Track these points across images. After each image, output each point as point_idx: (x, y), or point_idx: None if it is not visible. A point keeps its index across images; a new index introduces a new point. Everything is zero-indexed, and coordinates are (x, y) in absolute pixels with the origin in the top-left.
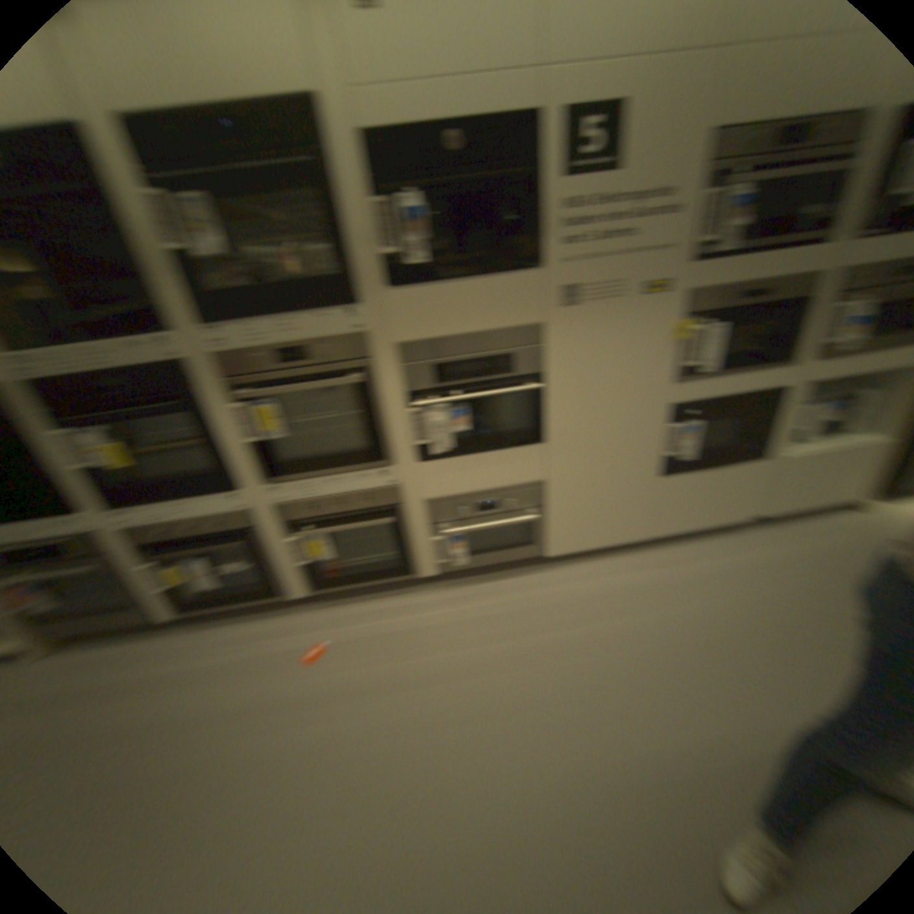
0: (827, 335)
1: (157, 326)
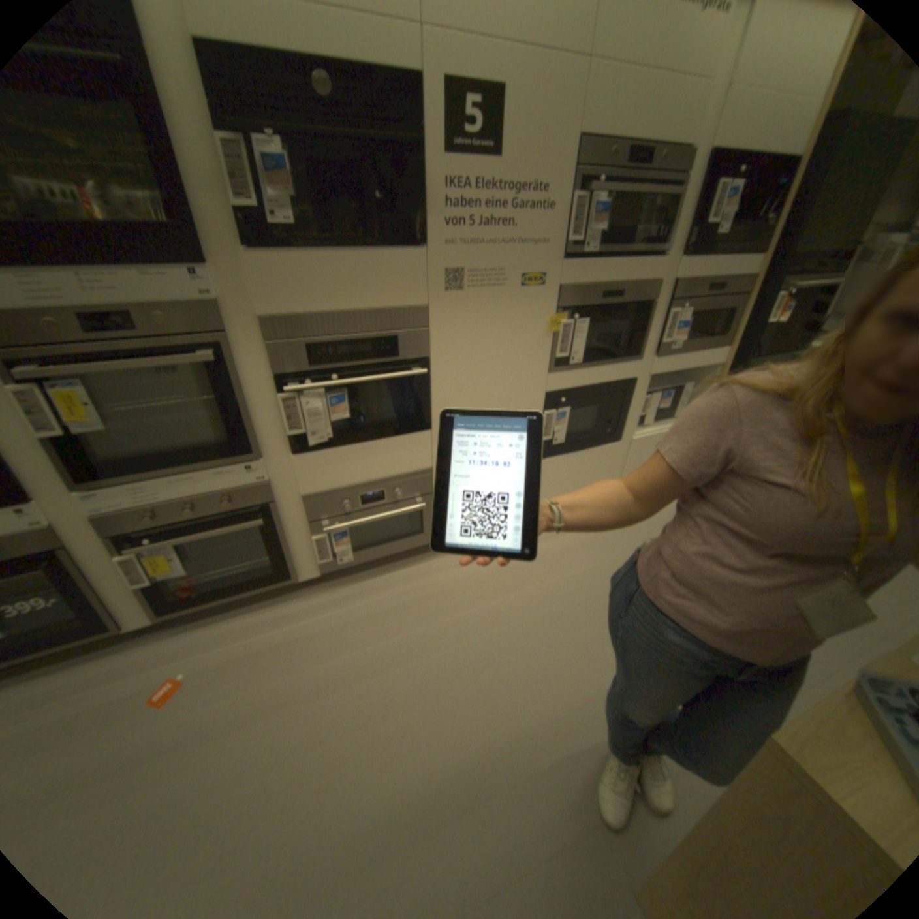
0: (664, 335)
1: None
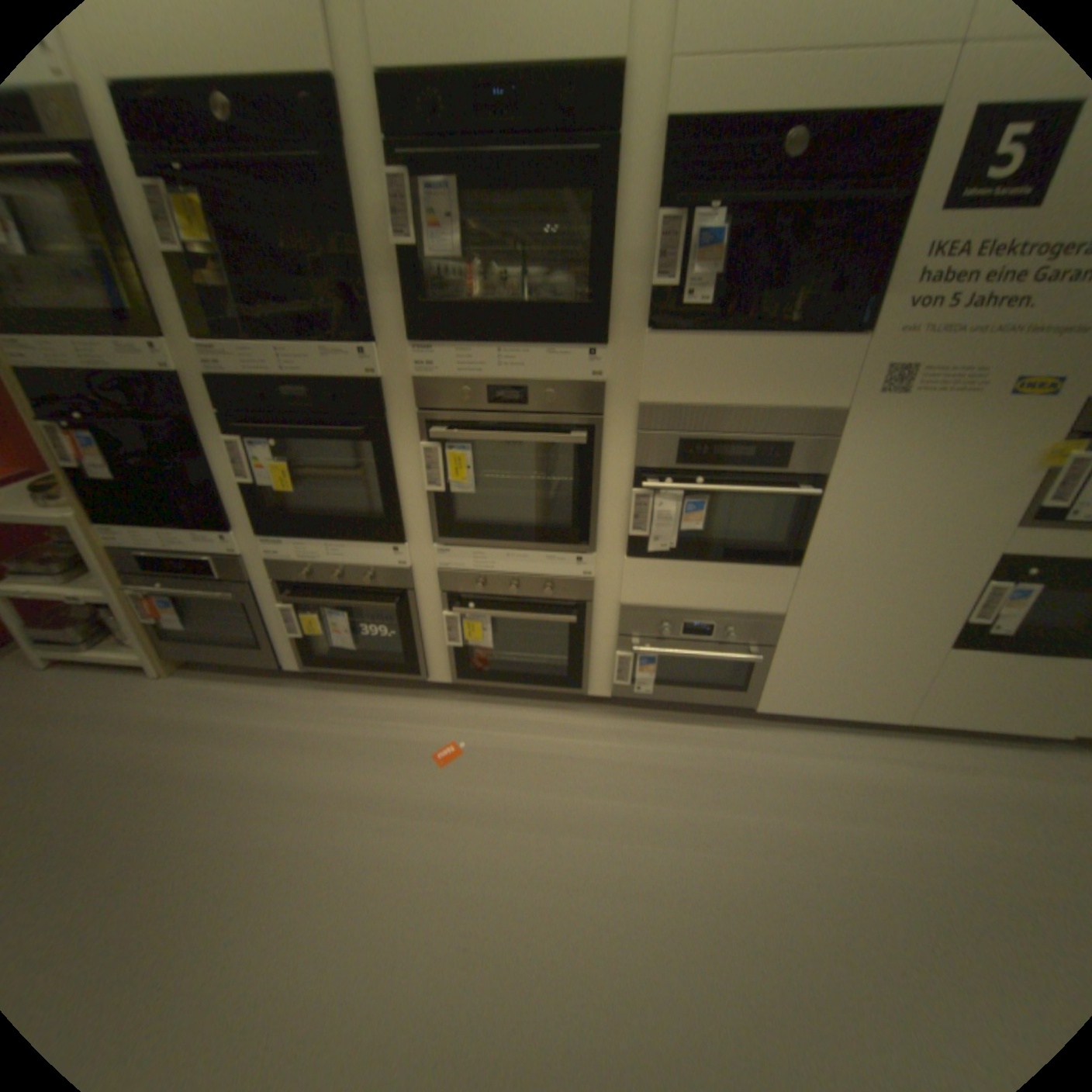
0: None
1: (377, 337)
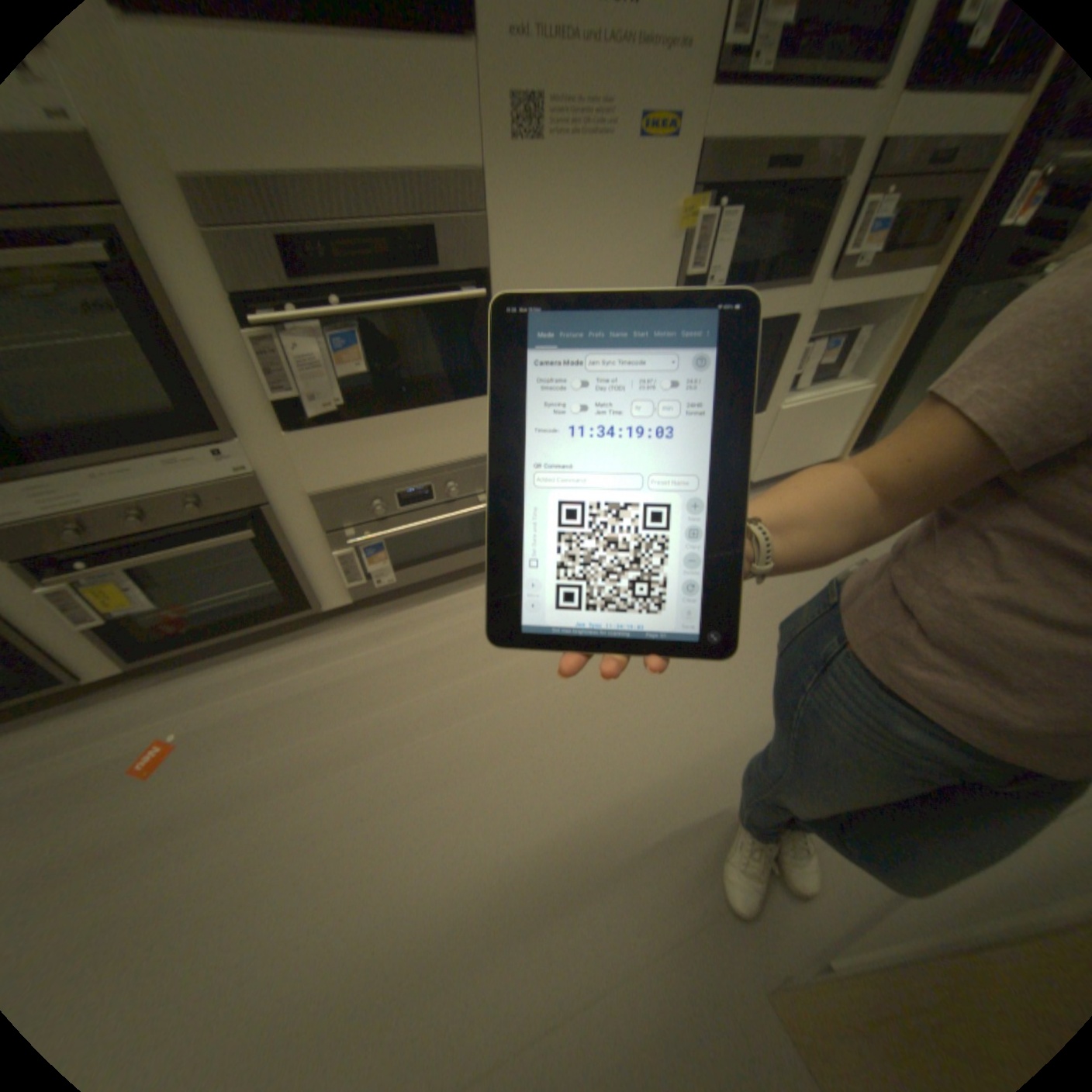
0: (850, 243)
1: None
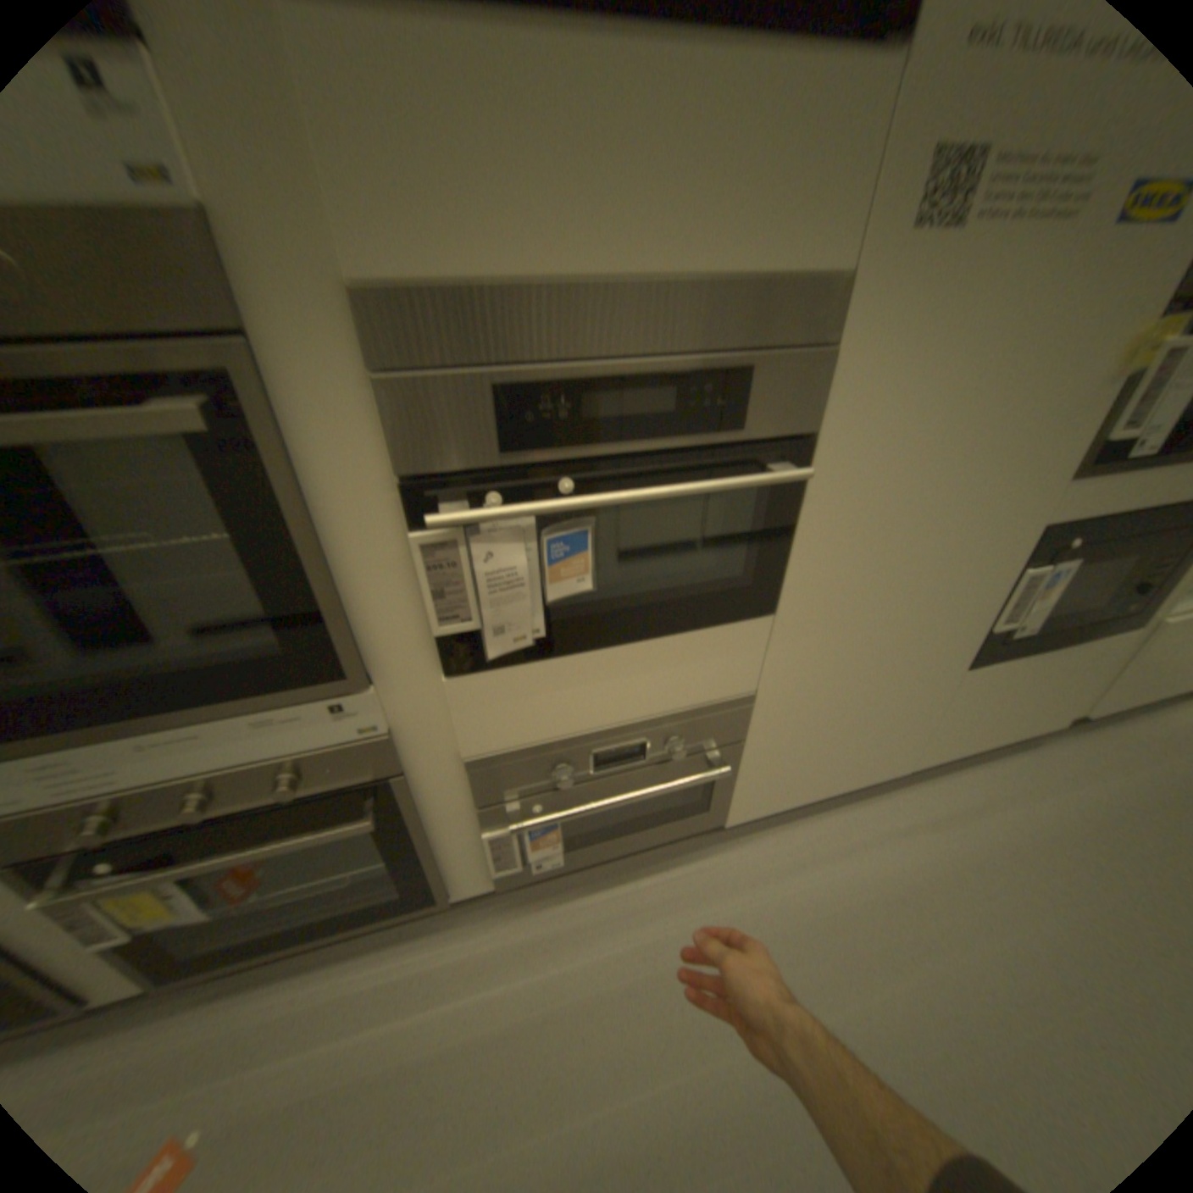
0: None
1: None
